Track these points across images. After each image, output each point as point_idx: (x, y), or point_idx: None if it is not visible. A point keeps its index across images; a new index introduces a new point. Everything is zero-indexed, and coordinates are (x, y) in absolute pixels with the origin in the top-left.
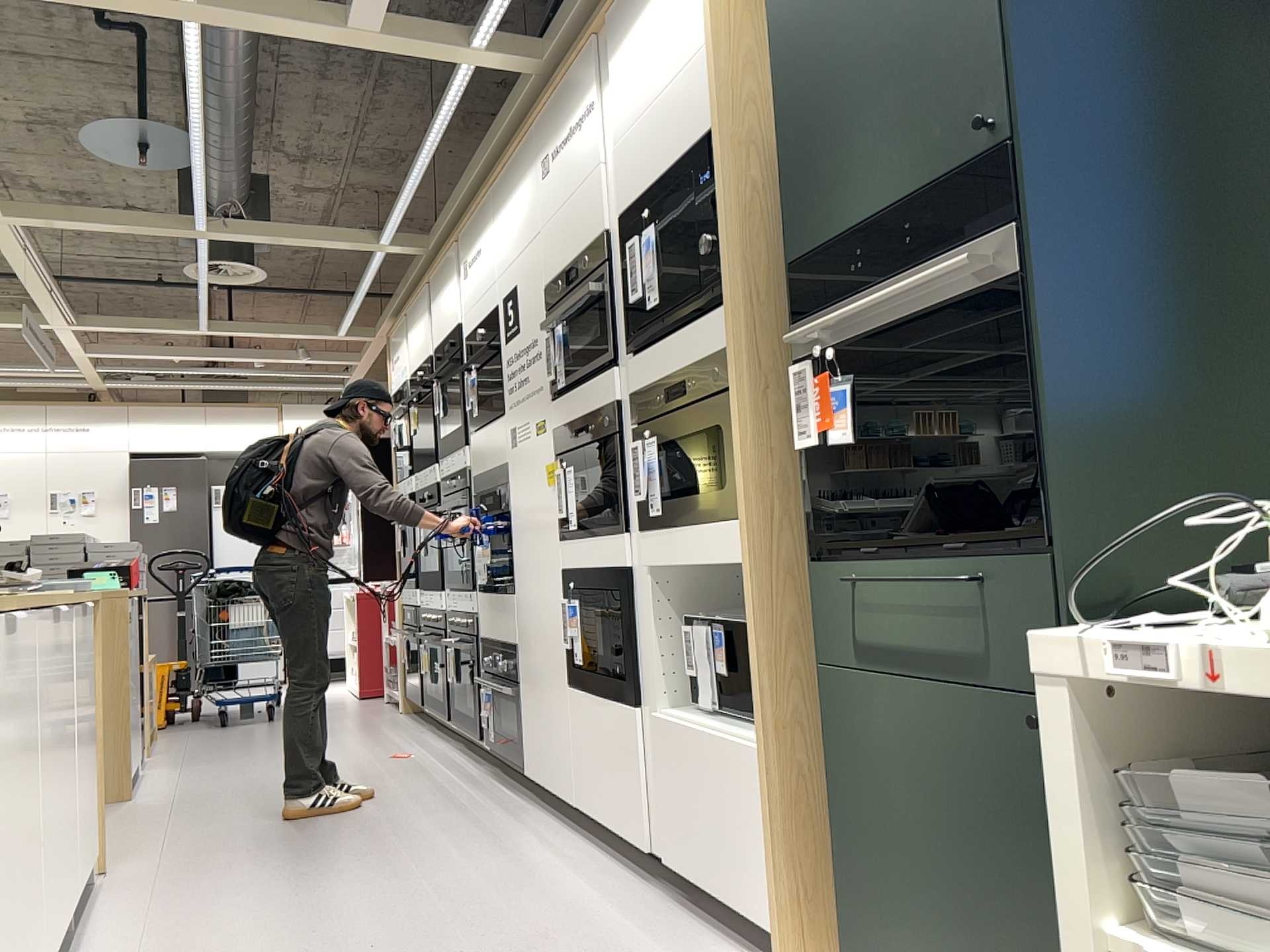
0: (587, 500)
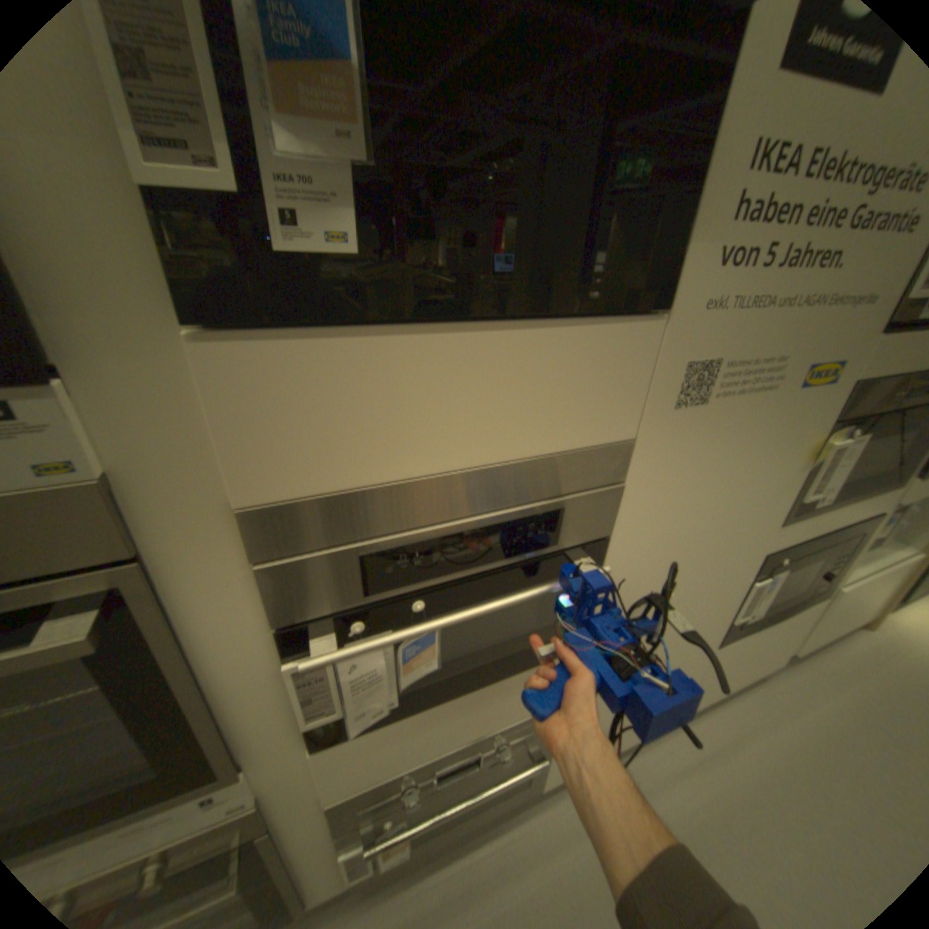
0: (859, 468)
